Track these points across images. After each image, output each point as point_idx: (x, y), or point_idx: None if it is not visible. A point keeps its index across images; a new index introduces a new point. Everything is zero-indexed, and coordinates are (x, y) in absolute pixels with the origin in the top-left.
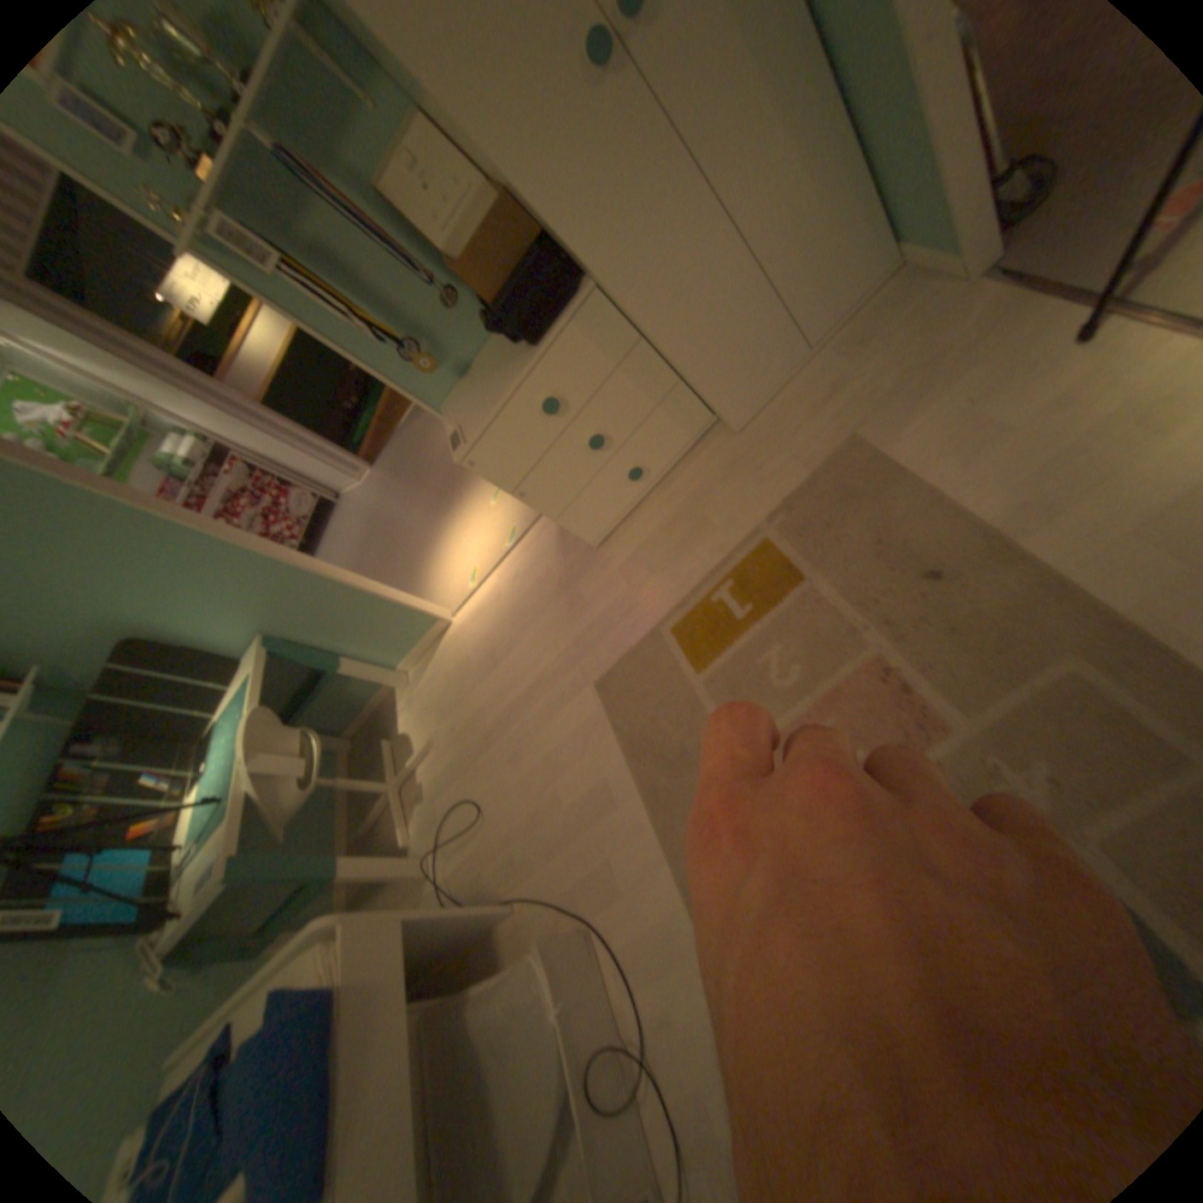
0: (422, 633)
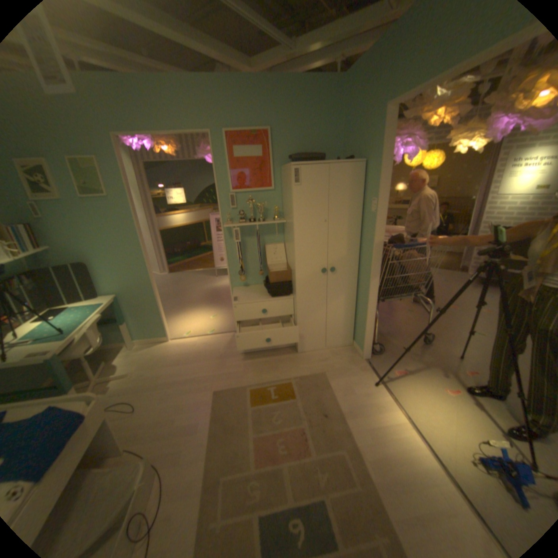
0: (155, 338)
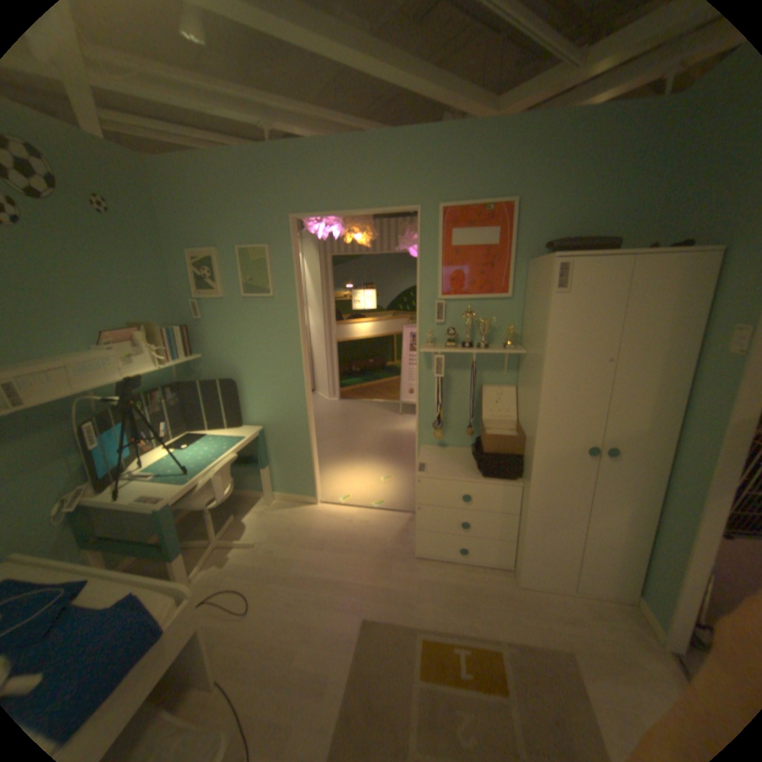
0: (301, 495)
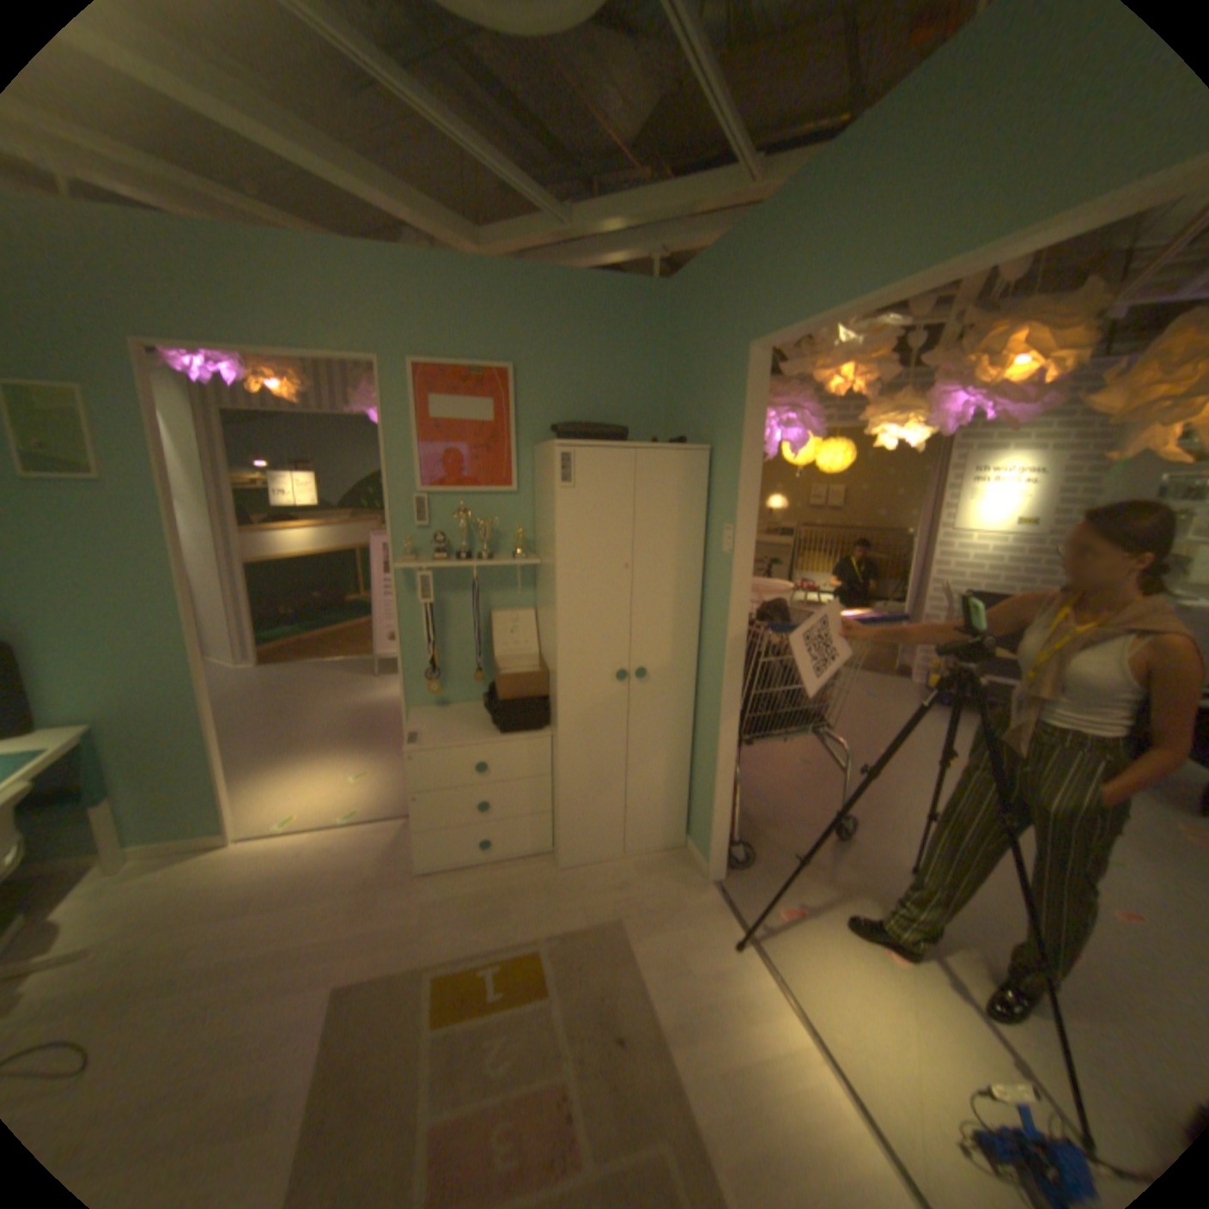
0: (190, 841)
